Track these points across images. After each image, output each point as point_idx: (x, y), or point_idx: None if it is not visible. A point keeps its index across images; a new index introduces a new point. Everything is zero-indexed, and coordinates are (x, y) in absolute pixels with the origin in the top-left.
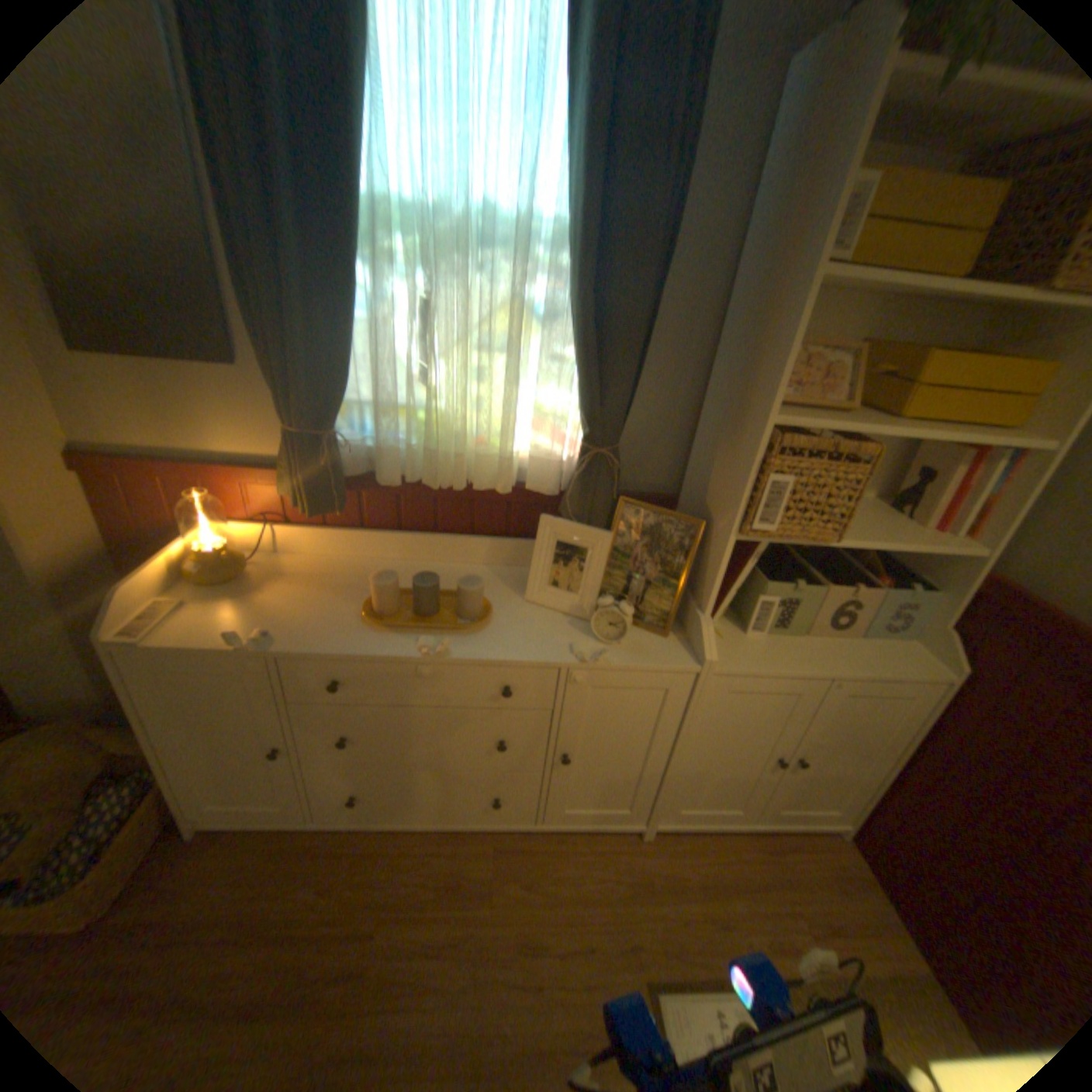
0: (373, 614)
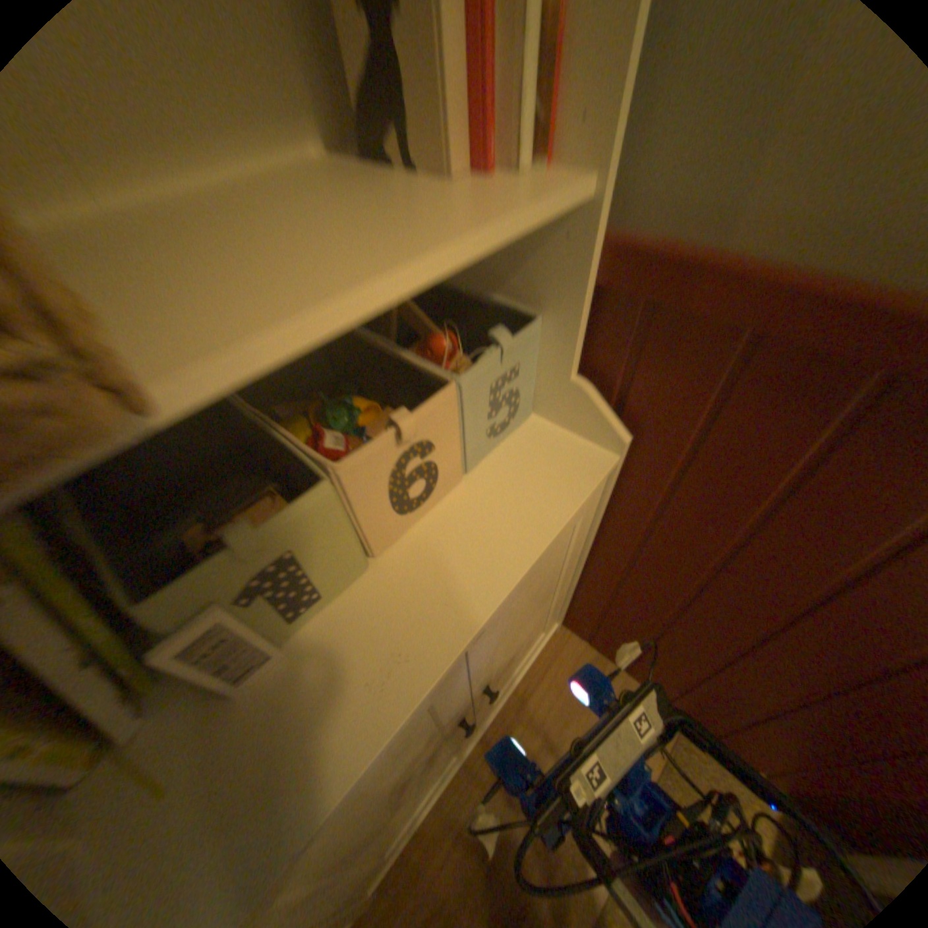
0: None
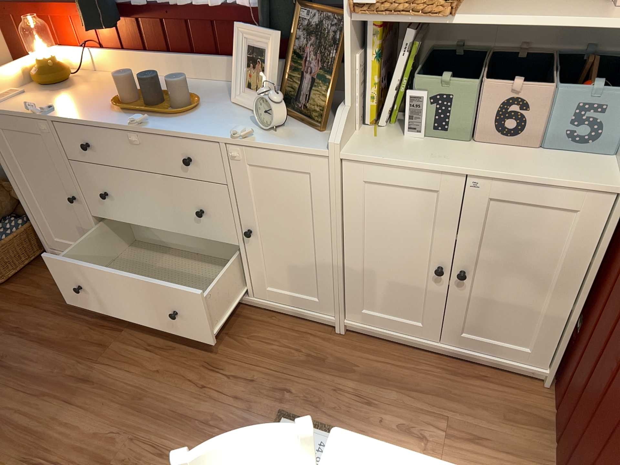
0: (122, 104)
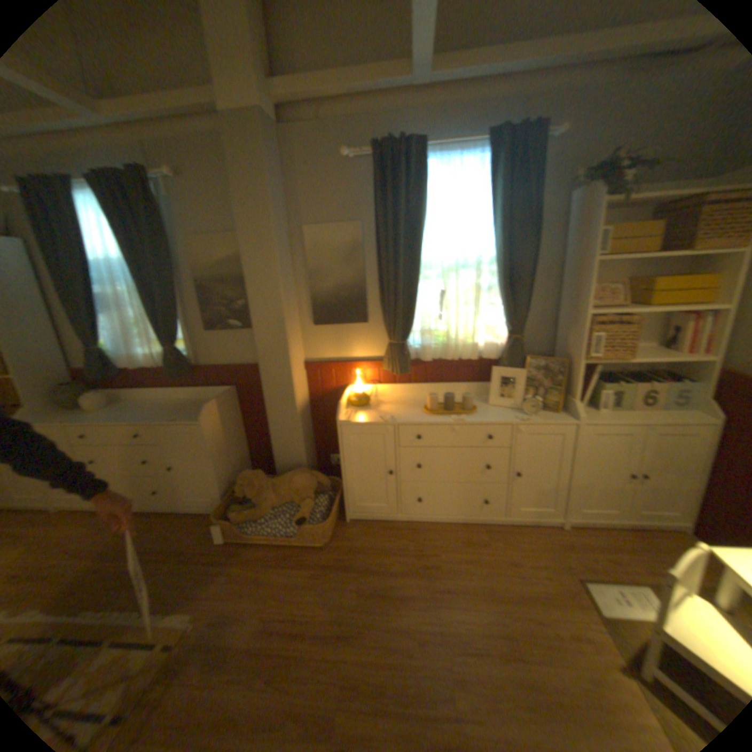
0: (429, 410)
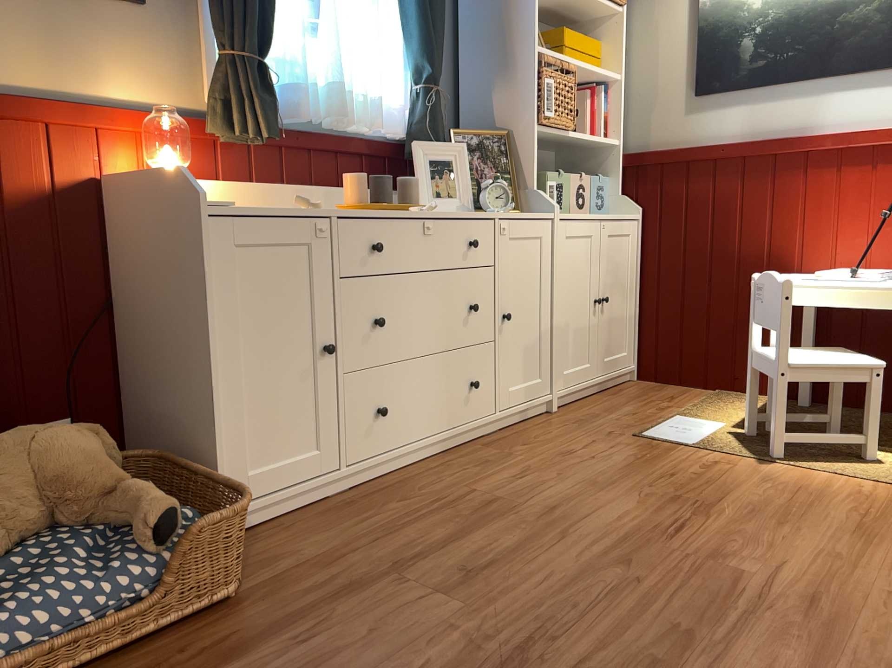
0: (359, 204)
